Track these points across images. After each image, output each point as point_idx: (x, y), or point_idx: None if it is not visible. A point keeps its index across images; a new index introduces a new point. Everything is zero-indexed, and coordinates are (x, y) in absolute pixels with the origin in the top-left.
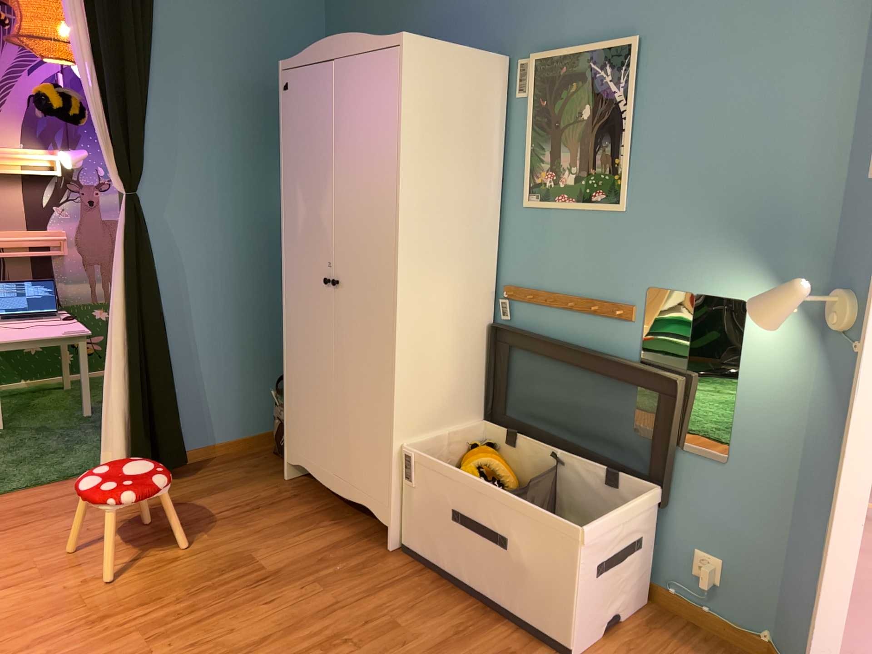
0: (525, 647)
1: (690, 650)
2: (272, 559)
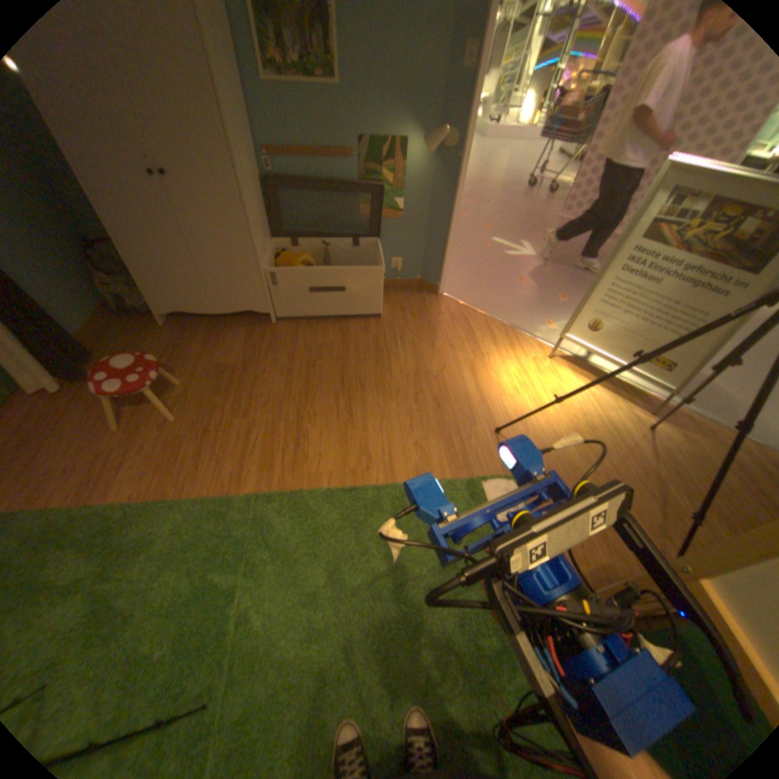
0: (364, 322)
1: (401, 294)
2: (231, 358)
